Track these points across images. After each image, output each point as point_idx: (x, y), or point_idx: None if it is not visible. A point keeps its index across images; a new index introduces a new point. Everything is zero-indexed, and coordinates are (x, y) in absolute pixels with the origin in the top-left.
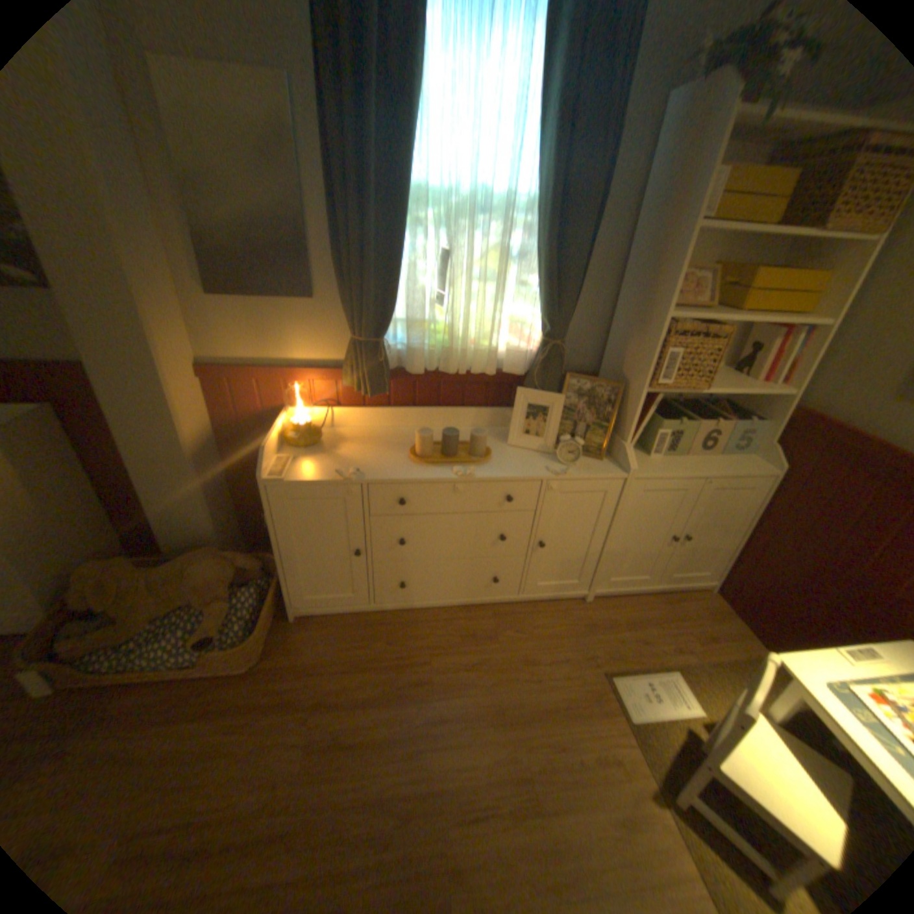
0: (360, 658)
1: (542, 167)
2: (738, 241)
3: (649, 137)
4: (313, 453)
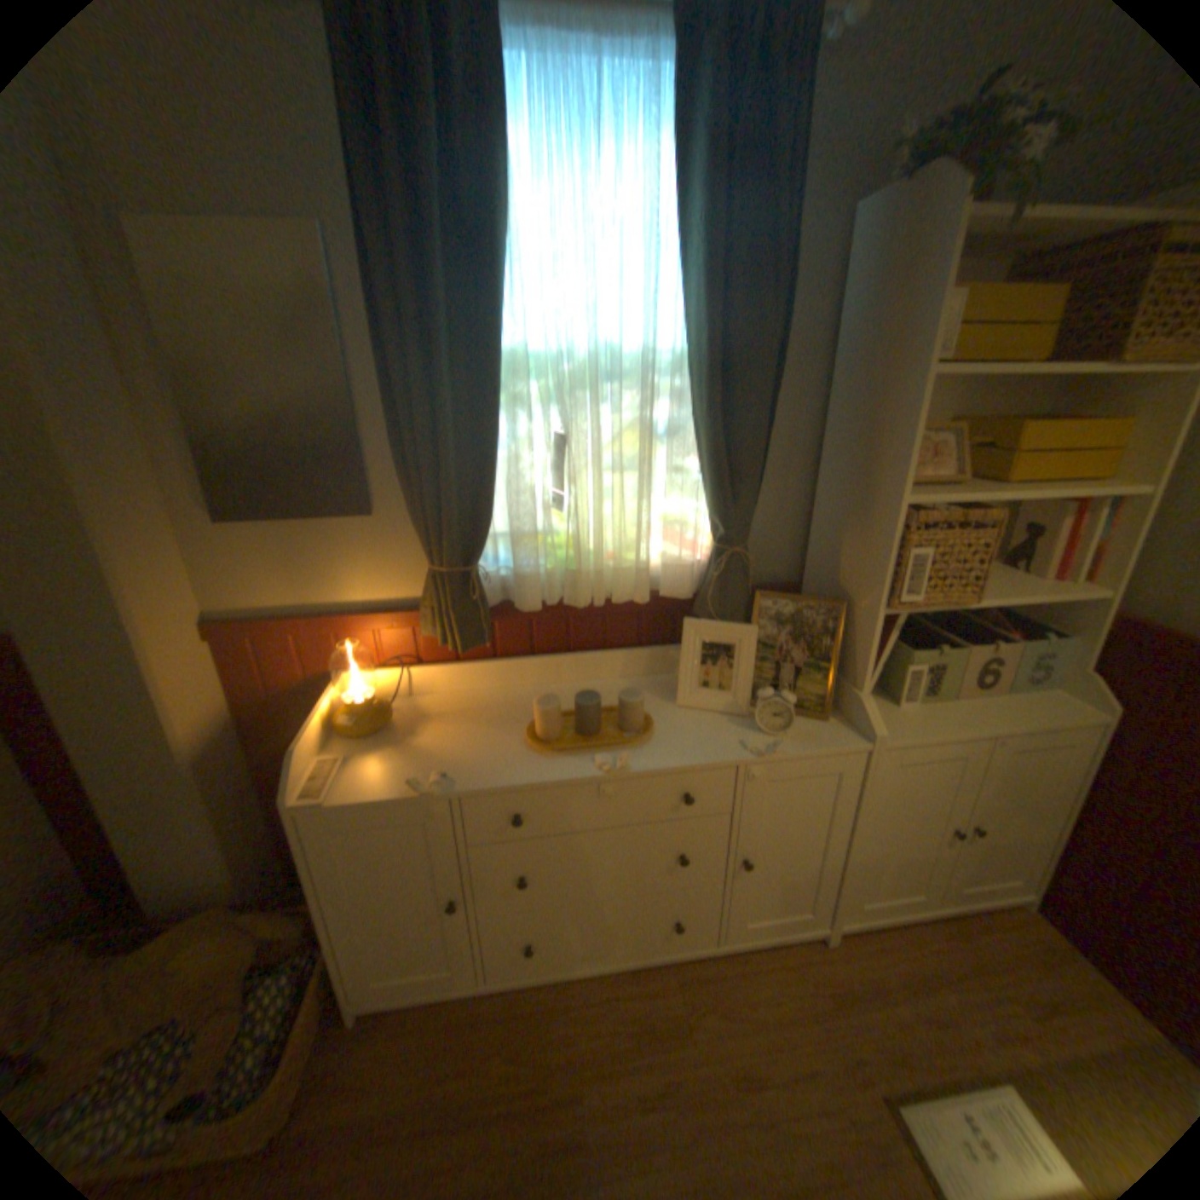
0: (462, 1097)
1: (689, 312)
2: (981, 386)
3: (835, 262)
4: (376, 747)
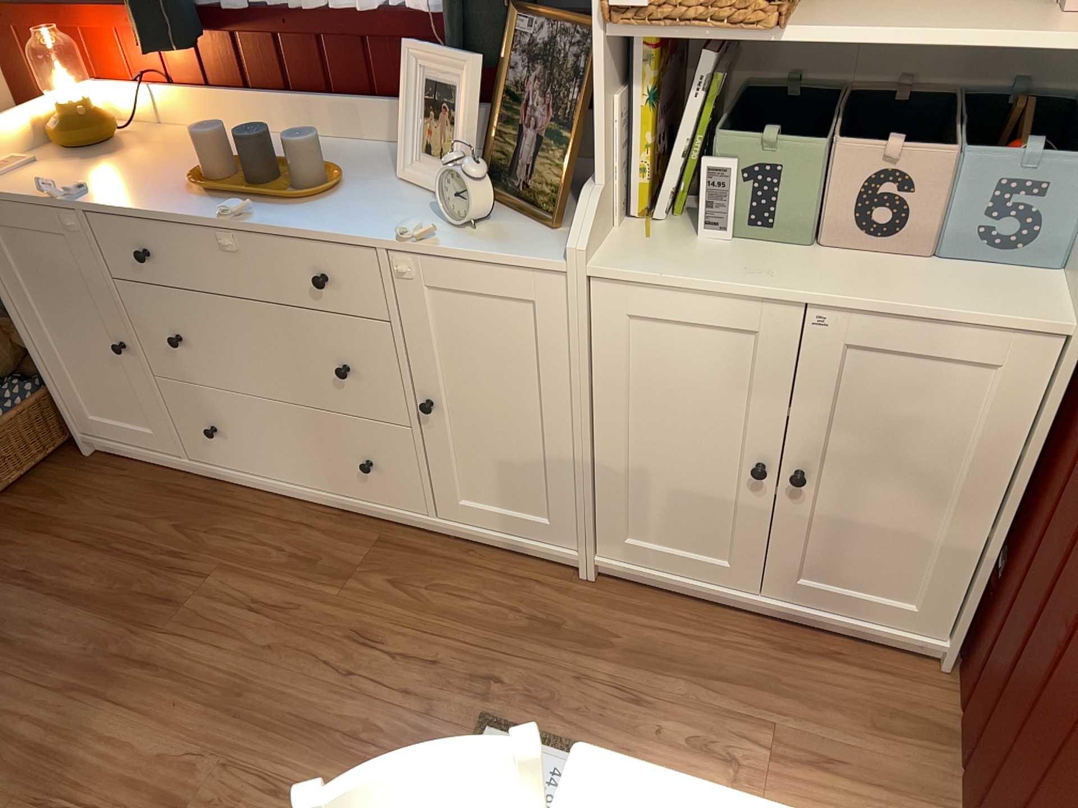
0: (126, 533)
1: None
2: None
3: None
4: (74, 158)
